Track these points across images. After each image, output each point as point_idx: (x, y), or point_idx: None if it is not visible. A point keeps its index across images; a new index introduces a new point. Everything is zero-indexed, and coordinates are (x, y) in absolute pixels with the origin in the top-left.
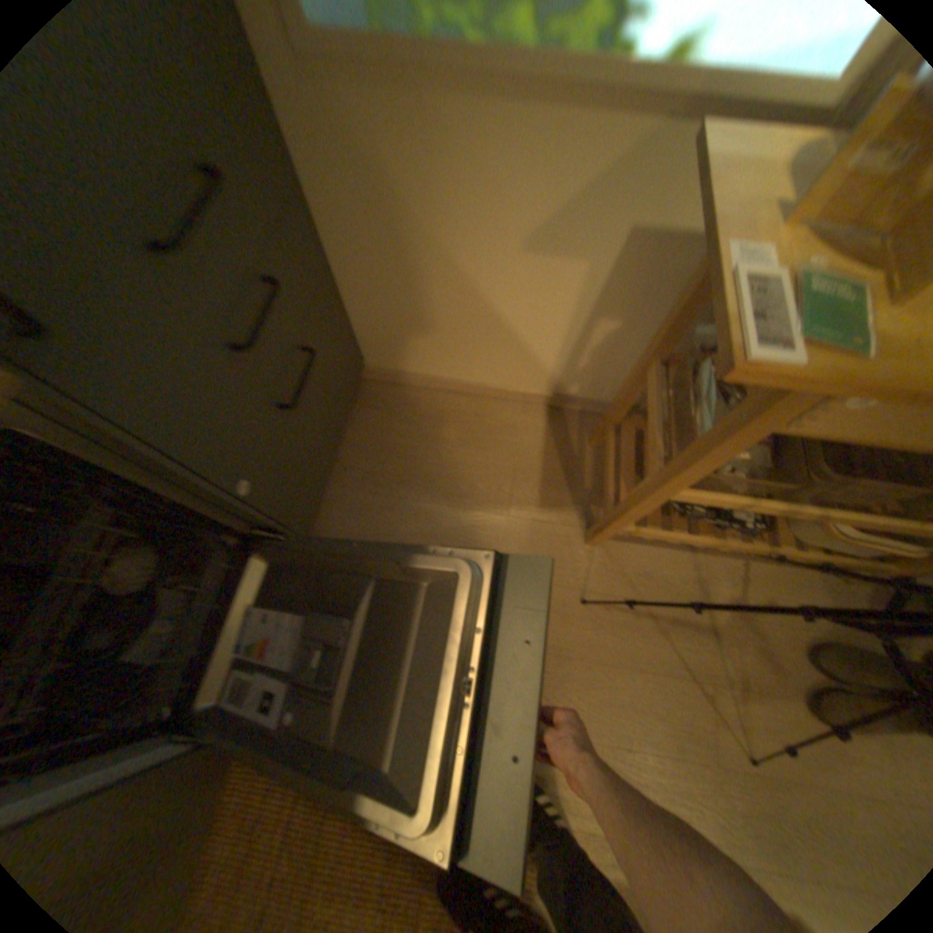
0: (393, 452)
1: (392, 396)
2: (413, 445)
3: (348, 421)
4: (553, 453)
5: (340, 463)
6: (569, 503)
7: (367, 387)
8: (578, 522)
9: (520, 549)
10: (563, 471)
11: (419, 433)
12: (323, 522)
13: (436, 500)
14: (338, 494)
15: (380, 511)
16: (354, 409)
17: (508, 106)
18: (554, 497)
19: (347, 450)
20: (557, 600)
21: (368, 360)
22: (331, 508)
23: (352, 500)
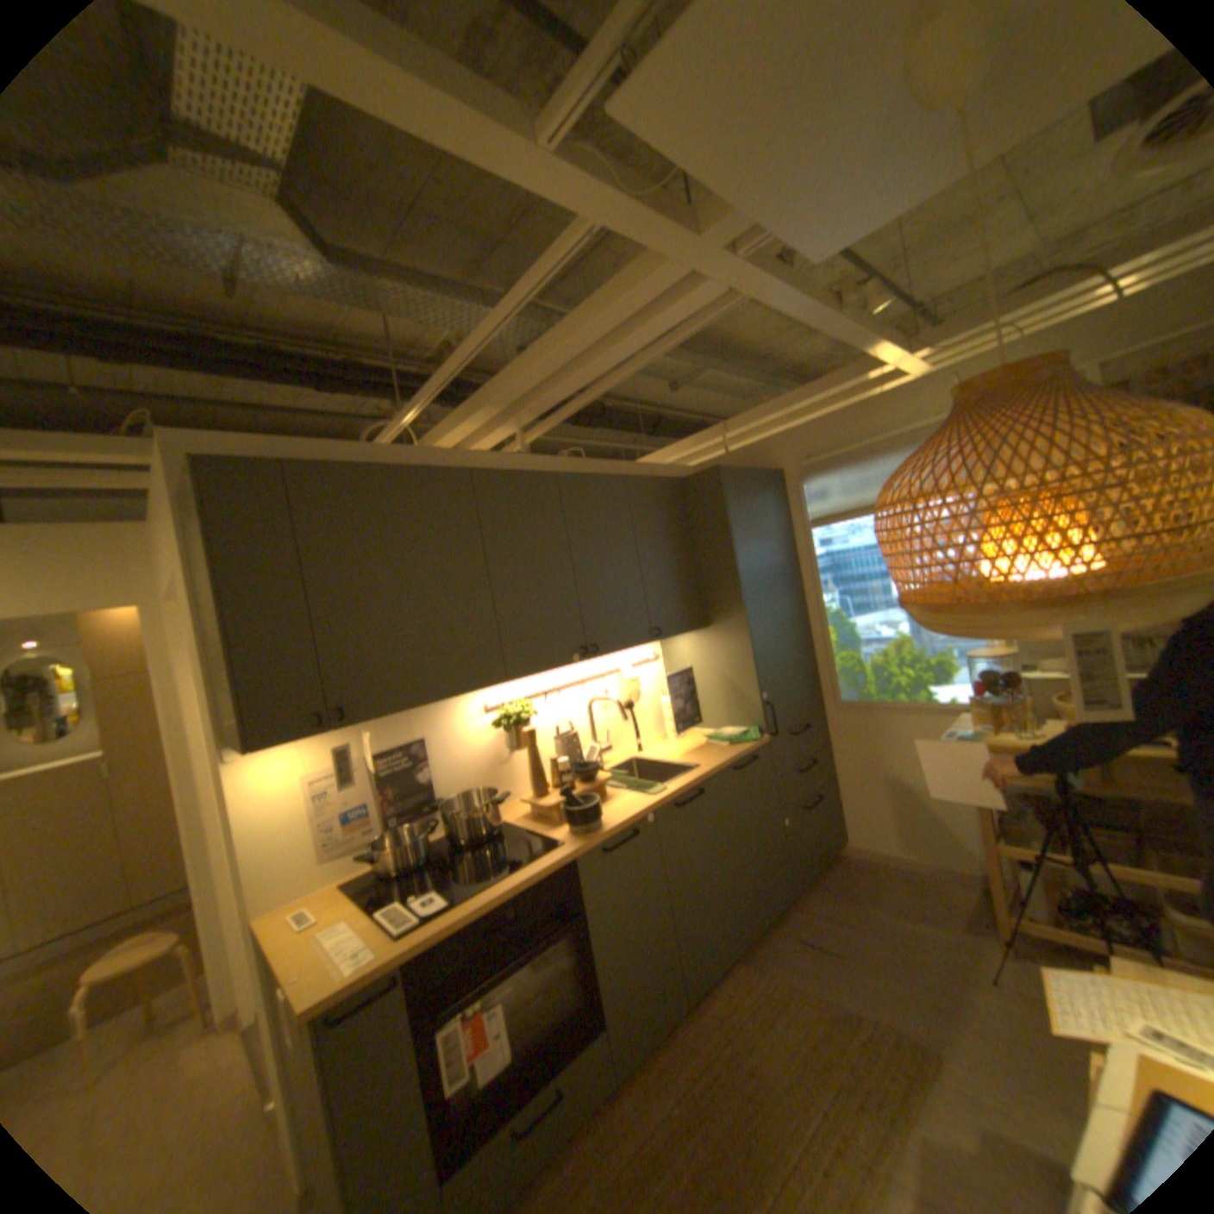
0: (858, 889)
1: (863, 867)
2: (873, 889)
3: (831, 872)
4: (983, 912)
5: (822, 887)
6: (993, 937)
7: (847, 861)
8: (999, 948)
9: (944, 949)
10: (990, 922)
11: (878, 885)
12: (805, 907)
13: (884, 914)
14: (818, 899)
15: (843, 910)
16: (837, 869)
17: (903, 717)
18: (980, 932)
19: (828, 883)
20: (971, 980)
21: (850, 841)
22: (812, 903)
23: (826, 902)
